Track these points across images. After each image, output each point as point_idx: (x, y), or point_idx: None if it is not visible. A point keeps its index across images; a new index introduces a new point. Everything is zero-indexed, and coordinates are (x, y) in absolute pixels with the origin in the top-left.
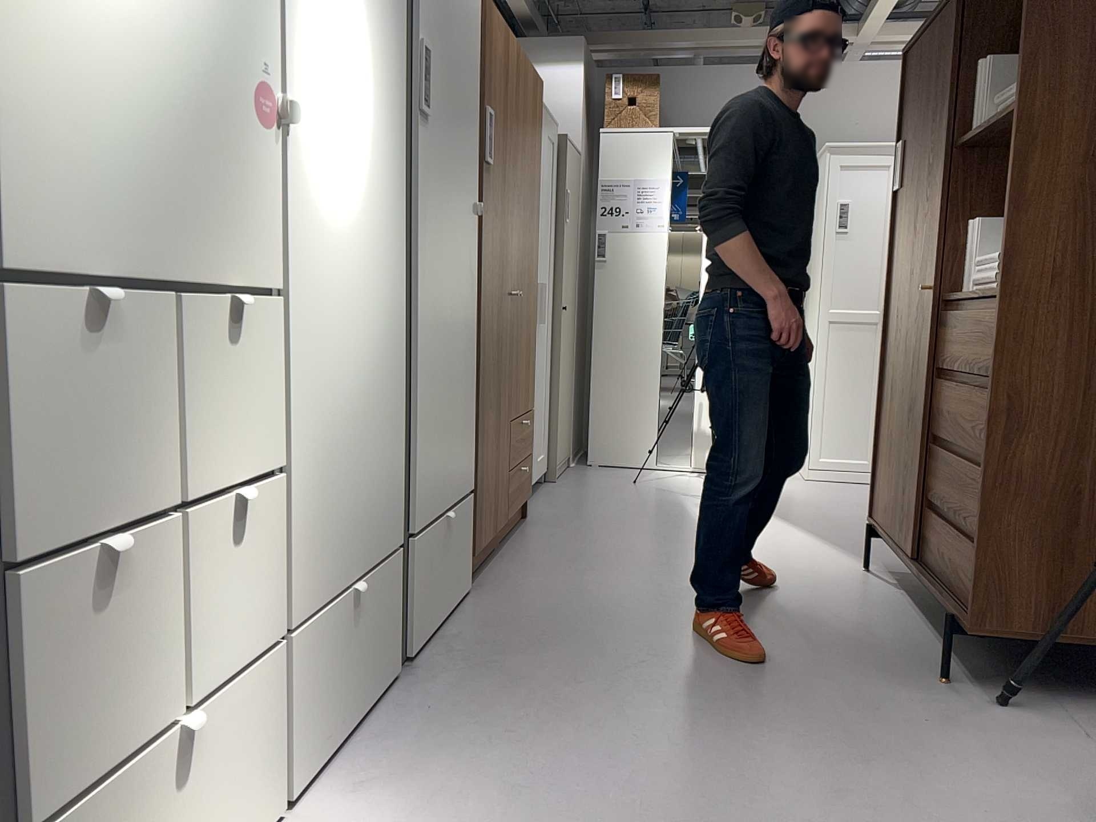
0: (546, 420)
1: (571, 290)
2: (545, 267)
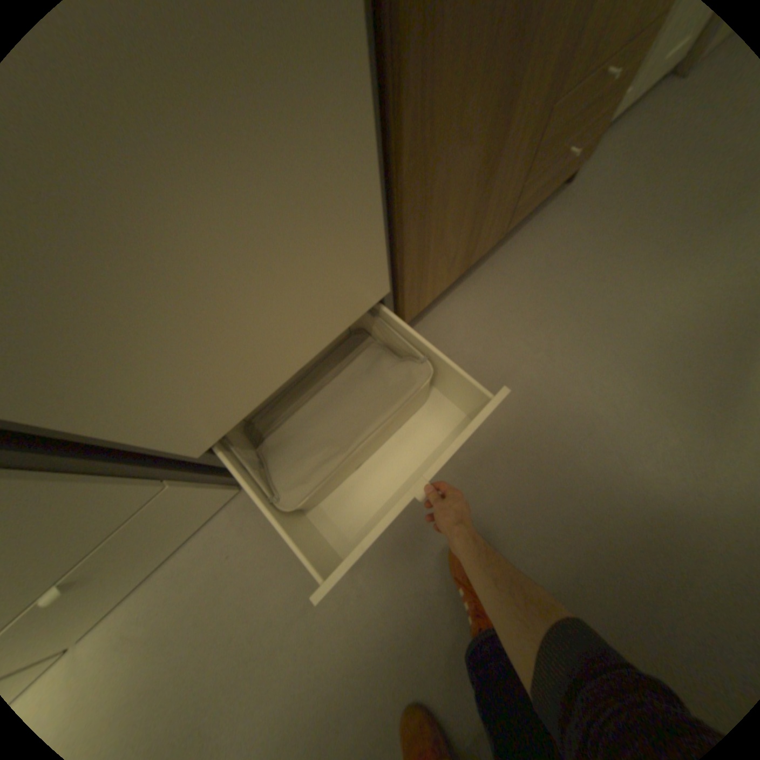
0: None
1: None
2: None
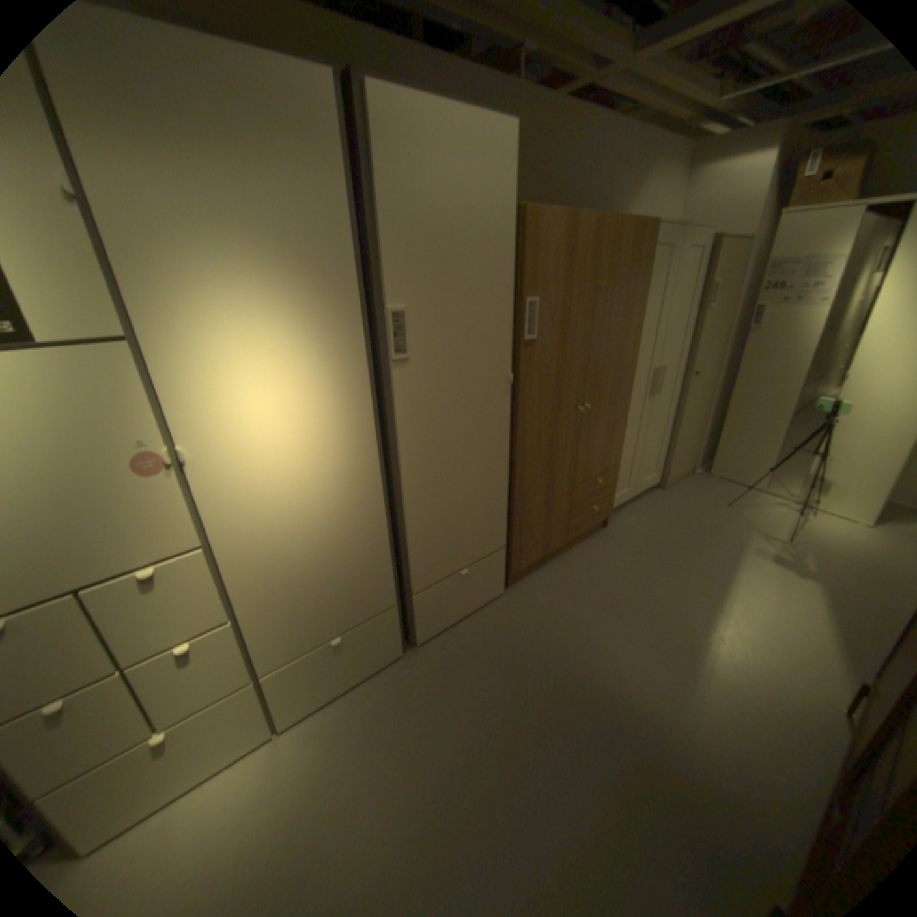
0: (663, 452)
1: (715, 355)
2: (676, 349)
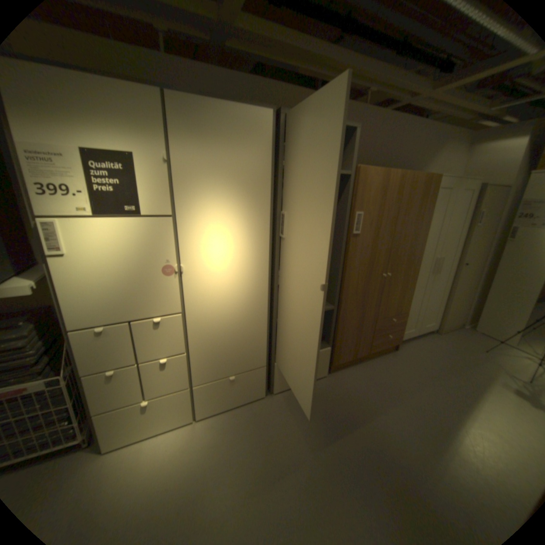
0: (441, 310)
1: (481, 255)
2: (453, 248)
